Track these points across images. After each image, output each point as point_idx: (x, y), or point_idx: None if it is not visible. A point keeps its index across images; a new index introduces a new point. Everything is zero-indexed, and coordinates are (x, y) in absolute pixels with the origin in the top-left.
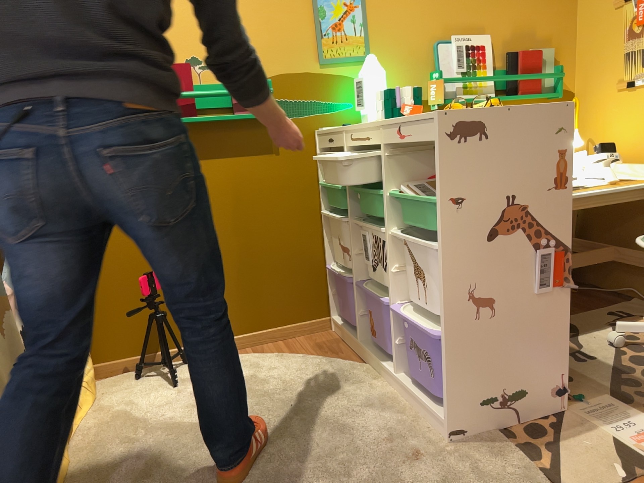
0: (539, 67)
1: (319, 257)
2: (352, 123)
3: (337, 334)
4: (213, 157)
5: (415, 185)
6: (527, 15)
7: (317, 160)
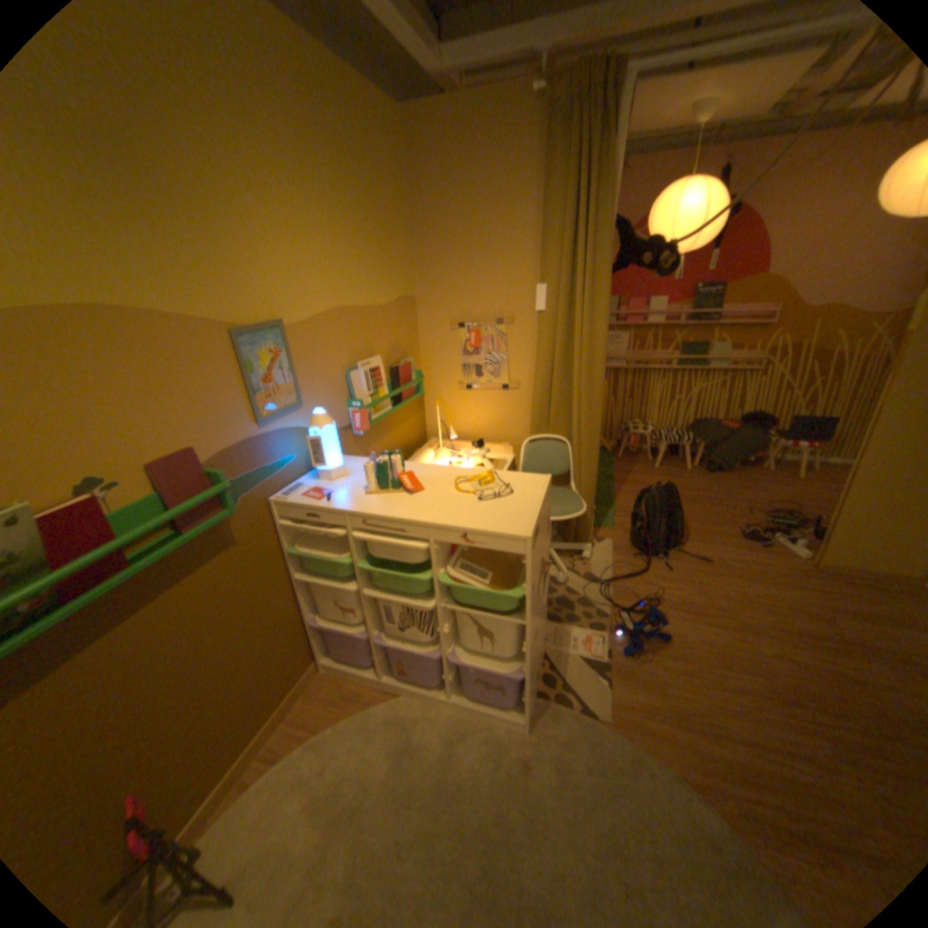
0: (411, 375)
1: (295, 620)
2: (298, 474)
3: (332, 676)
4: (156, 598)
5: (462, 565)
6: (395, 332)
7: (276, 528)
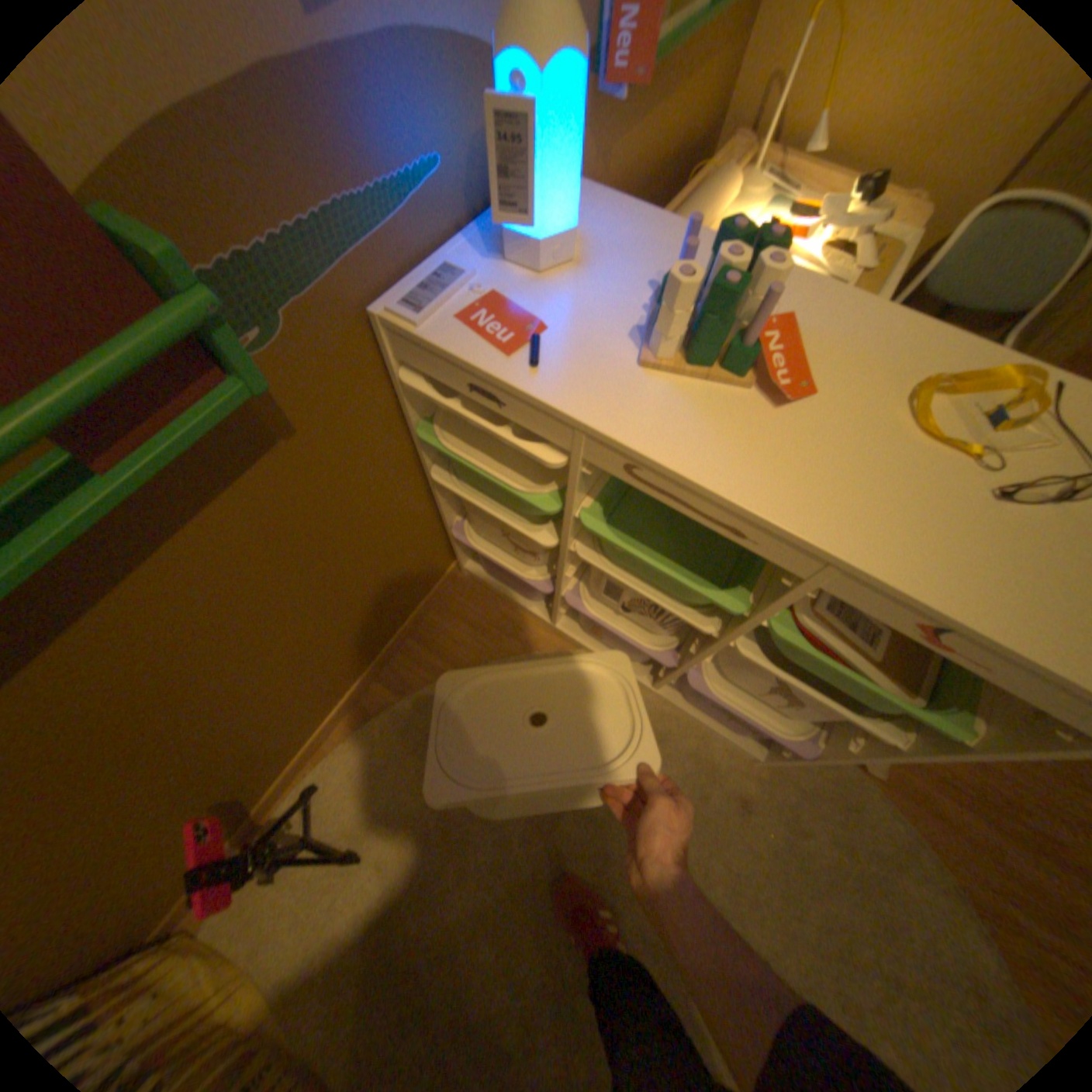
0: None
1: (430, 521)
2: (447, 225)
3: (480, 584)
4: (108, 589)
5: (828, 609)
6: None
7: (392, 378)
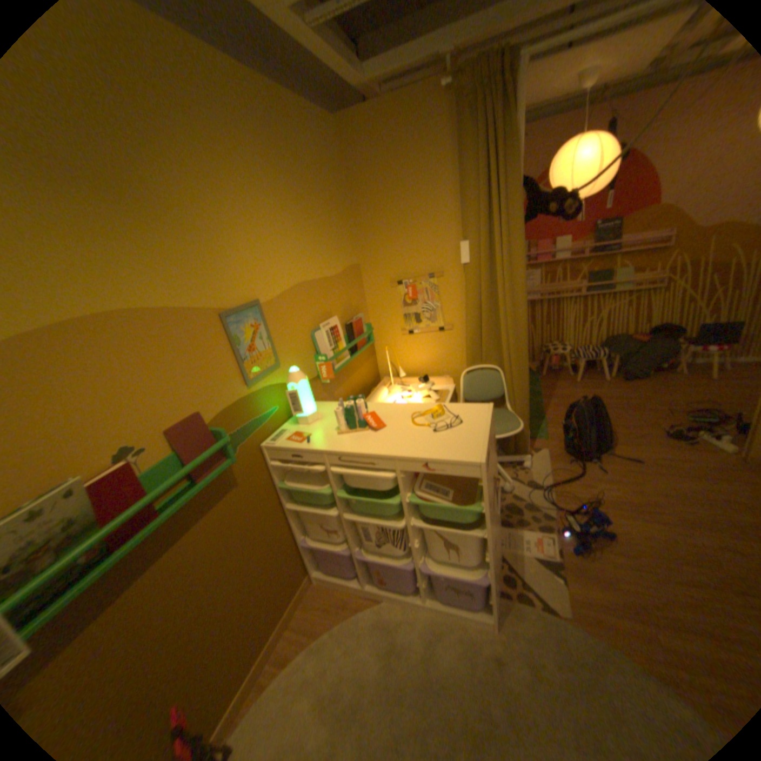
0: (362, 329)
1: (289, 542)
2: (281, 422)
3: (322, 587)
4: (180, 538)
5: (425, 489)
6: (346, 295)
7: (268, 468)
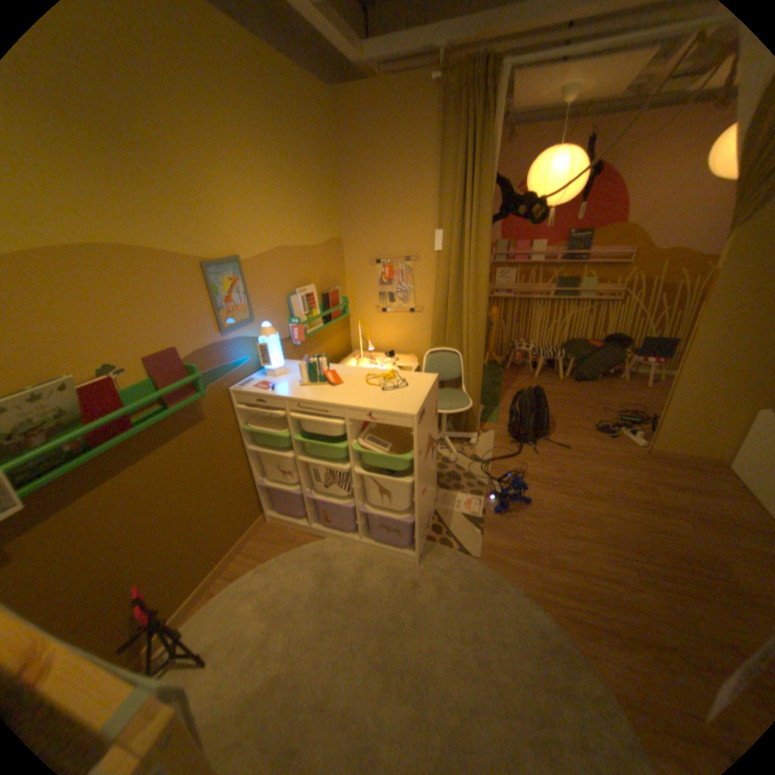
0: (338, 300)
1: (248, 480)
2: (250, 372)
3: (275, 524)
4: (150, 453)
5: (369, 438)
6: (326, 266)
7: (234, 411)
